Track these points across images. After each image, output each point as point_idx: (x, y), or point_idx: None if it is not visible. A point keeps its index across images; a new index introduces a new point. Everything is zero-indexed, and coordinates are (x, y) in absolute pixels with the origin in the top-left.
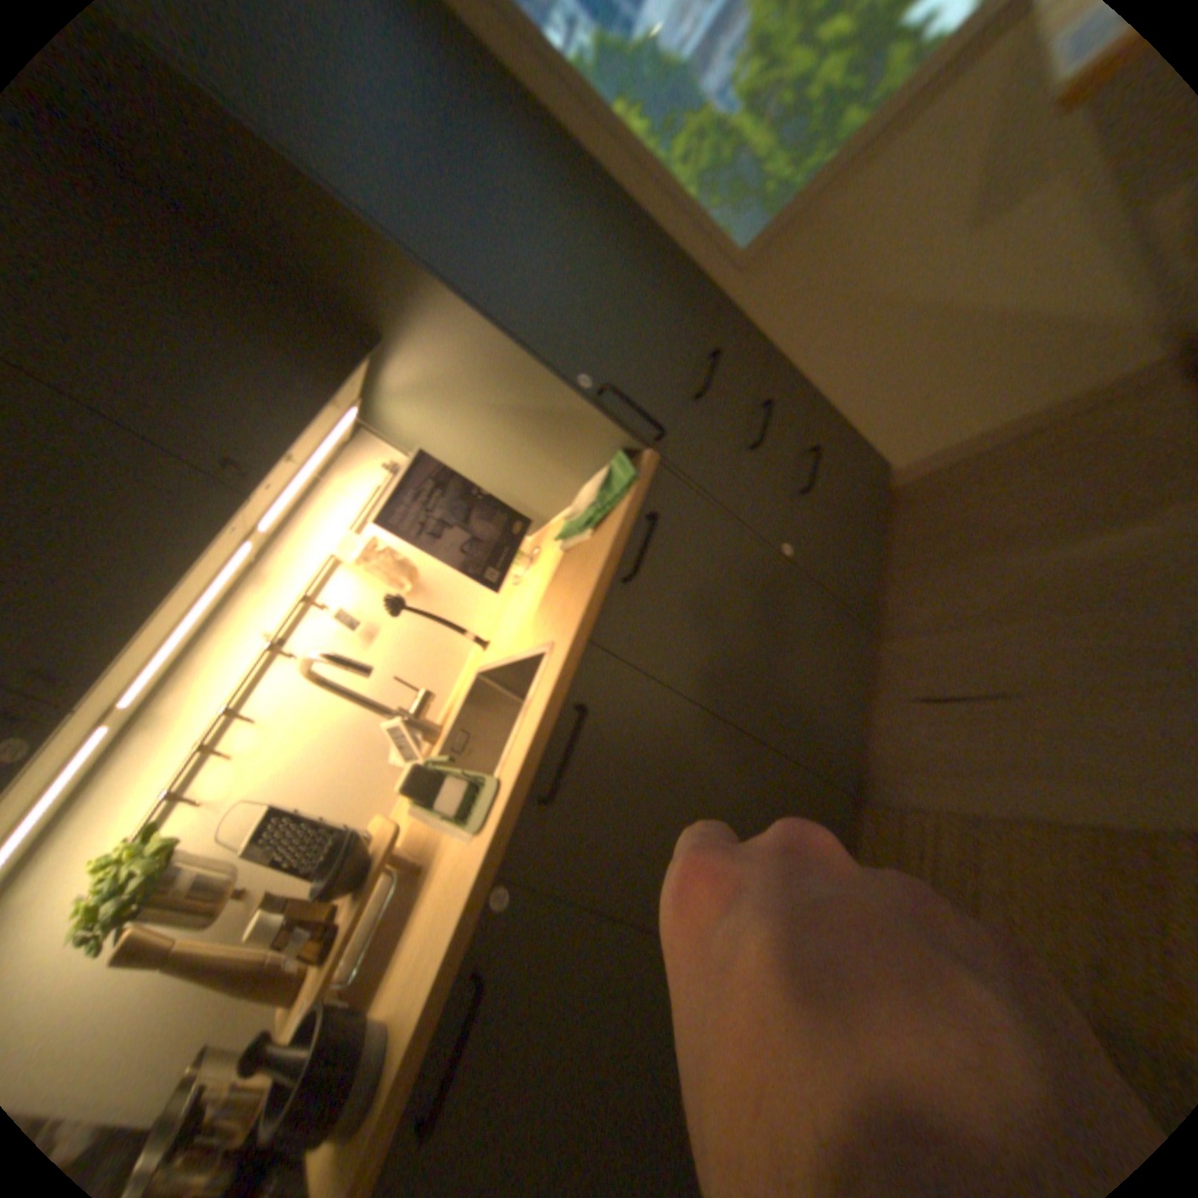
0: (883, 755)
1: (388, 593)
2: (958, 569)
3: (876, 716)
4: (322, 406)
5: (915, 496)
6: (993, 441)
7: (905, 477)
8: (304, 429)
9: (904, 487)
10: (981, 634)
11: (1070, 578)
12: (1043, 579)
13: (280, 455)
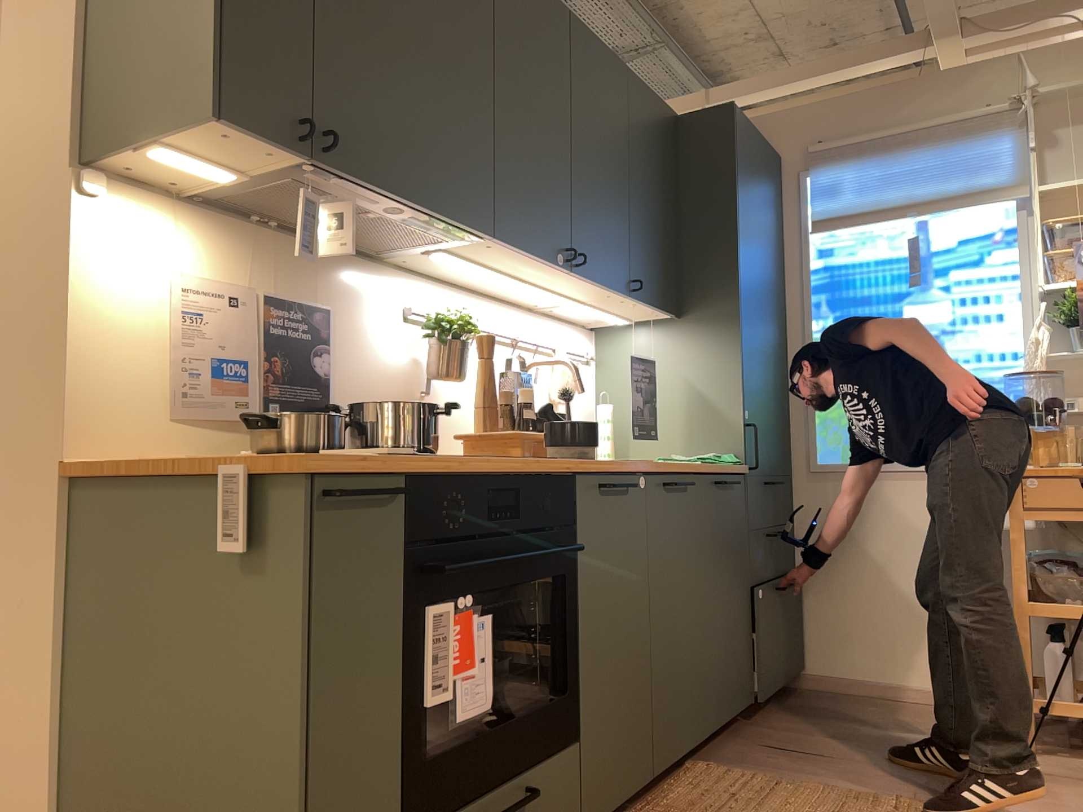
0: (726, 755)
1: (565, 391)
2: (818, 720)
3: (729, 744)
4: (653, 309)
5: (804, 694)
6: (867, 693)
7: (802, 684)
8: (642, 306)
9: (798, 689)
10: (821, 739)
11: (883, 738)
12: (868, 735)
13: (637, 302)
